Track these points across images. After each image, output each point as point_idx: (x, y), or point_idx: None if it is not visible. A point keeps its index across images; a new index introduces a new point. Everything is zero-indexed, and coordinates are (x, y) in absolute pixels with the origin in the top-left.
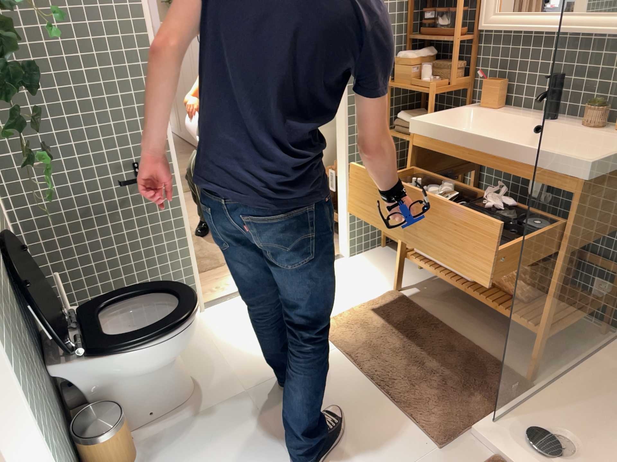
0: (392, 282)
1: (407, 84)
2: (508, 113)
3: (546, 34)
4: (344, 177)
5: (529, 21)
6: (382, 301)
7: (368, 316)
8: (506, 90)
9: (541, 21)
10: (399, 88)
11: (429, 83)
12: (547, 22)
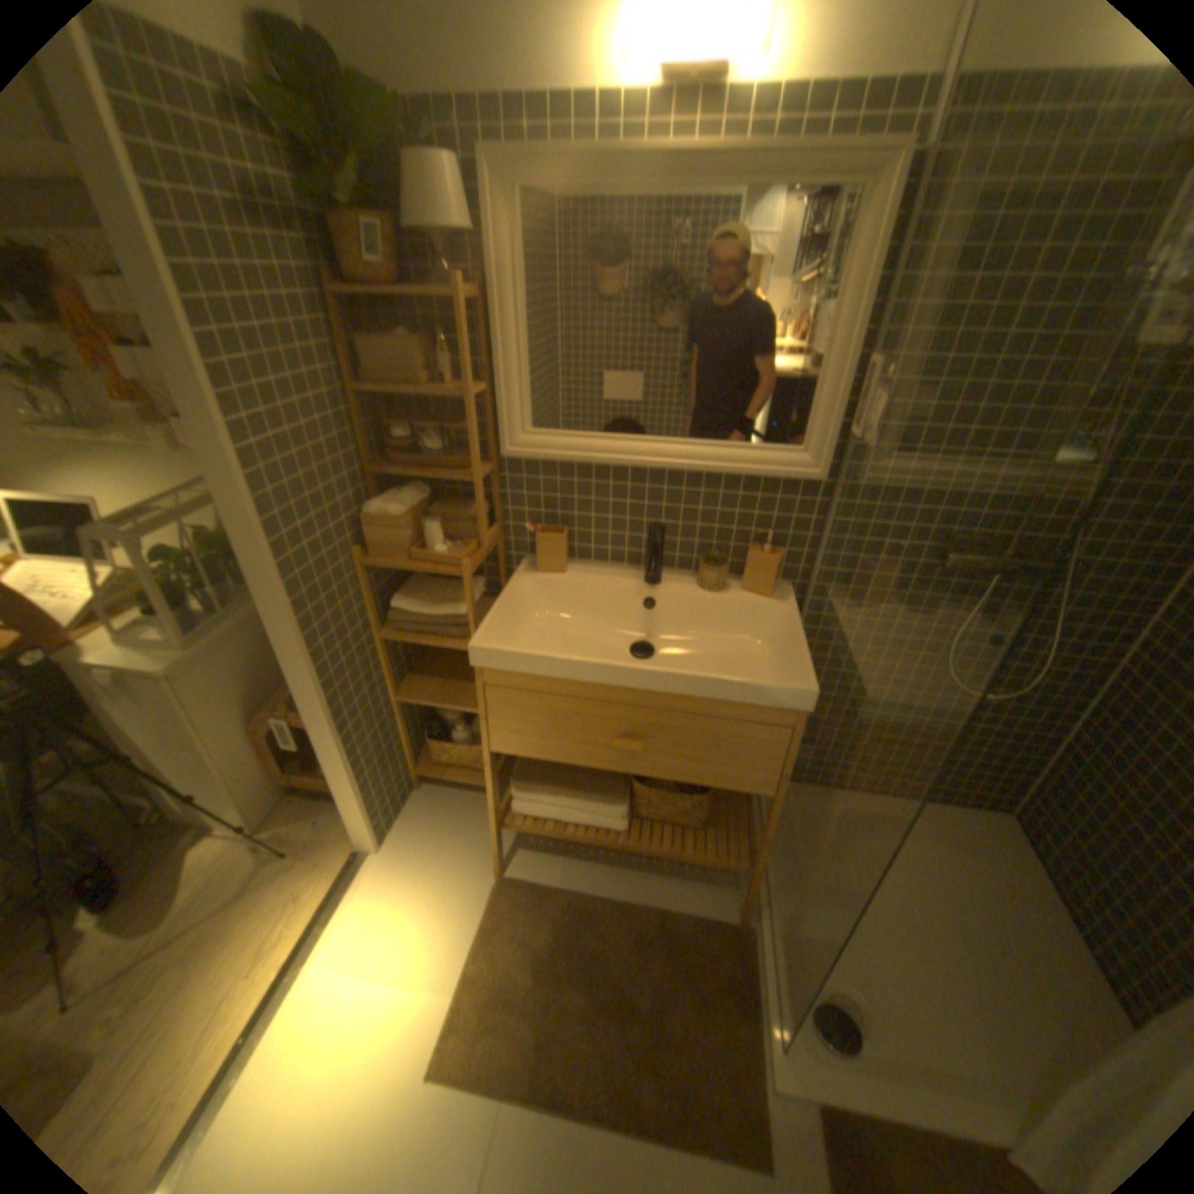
0: (480, 859)
1: (400, 552)
2: (580, 569)
3: (648, 476)
4: (330, 746)
5: (617, 456)
6: (494, 913)
7: (496, 966)
8: (562, 534)
9: (638, 457)
10: (390, 565)
11: (460, 558)
12: (648, 458)
